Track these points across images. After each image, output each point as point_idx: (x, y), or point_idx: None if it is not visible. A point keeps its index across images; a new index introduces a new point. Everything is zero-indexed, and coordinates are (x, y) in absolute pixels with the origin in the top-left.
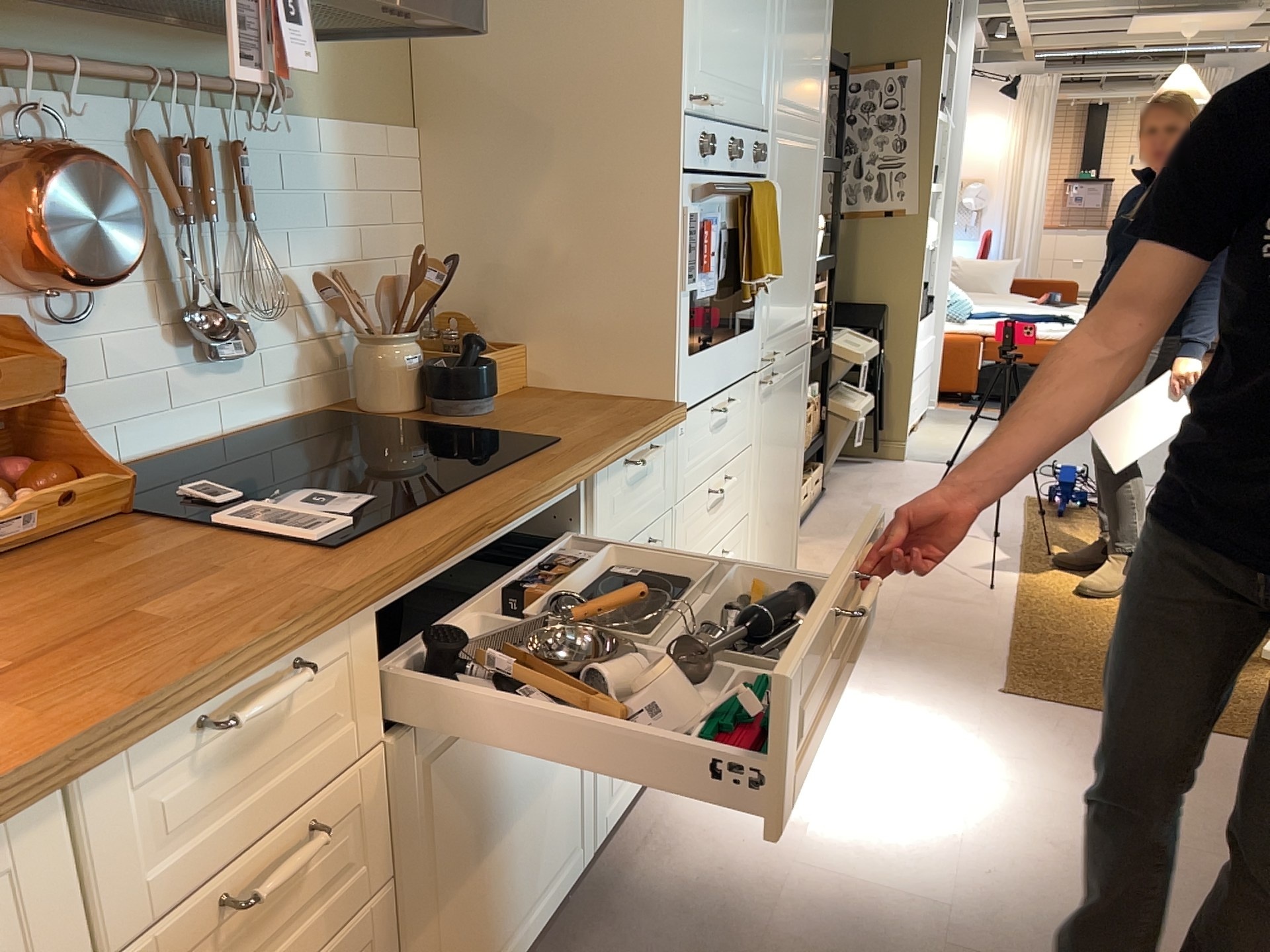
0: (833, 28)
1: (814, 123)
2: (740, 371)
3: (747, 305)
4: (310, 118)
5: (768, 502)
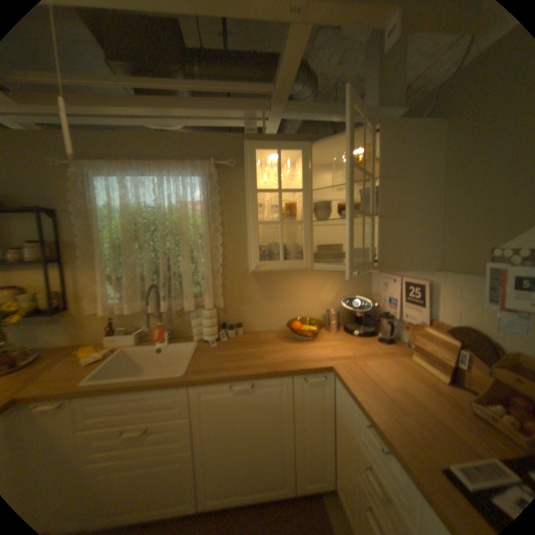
0: None
1: None
2: None
3: None
4: None
5: None
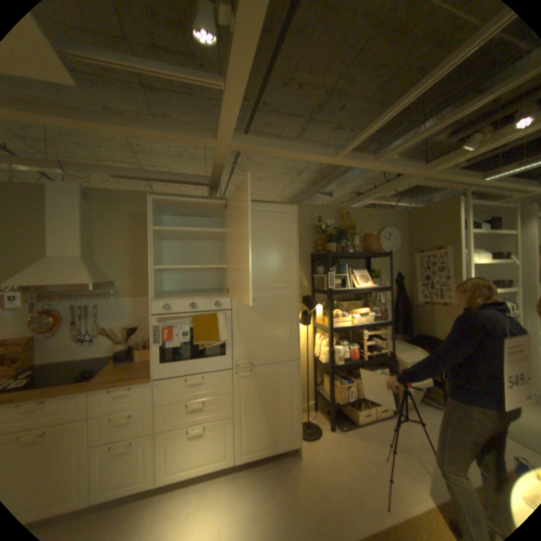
0: (298, 256)
1: (282, 288)
2: (209, 369)
3: (200, 350)
4: (121, 298)
5: (254, 416)
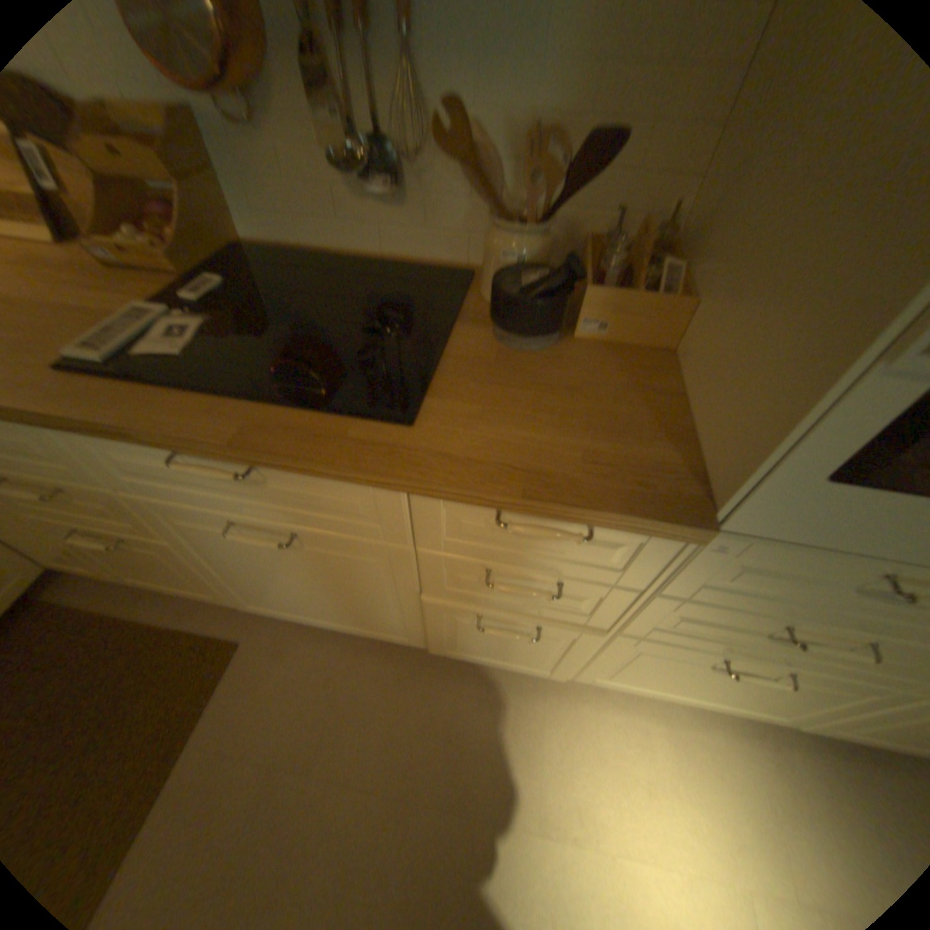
0: None
1: None
2: None
3: None
4: None
5: None
